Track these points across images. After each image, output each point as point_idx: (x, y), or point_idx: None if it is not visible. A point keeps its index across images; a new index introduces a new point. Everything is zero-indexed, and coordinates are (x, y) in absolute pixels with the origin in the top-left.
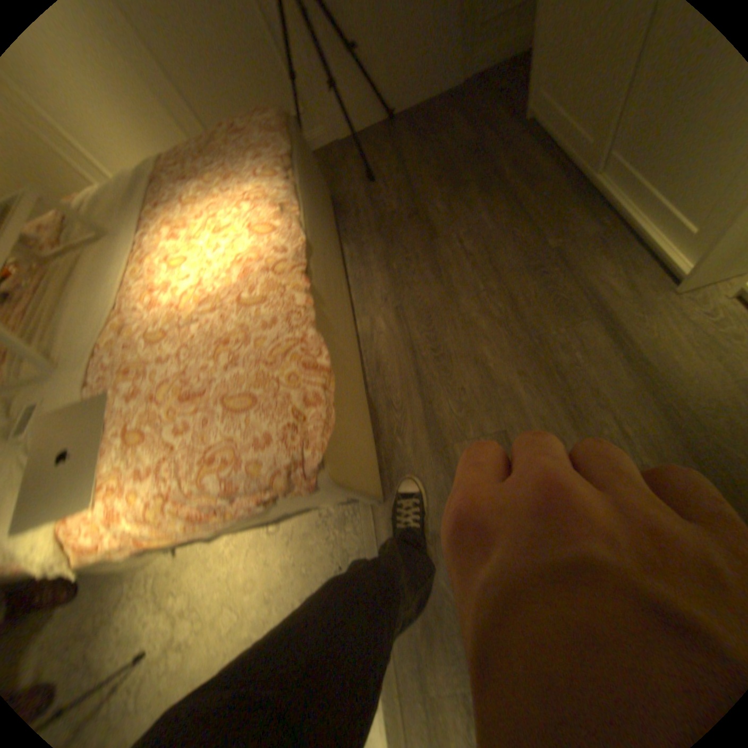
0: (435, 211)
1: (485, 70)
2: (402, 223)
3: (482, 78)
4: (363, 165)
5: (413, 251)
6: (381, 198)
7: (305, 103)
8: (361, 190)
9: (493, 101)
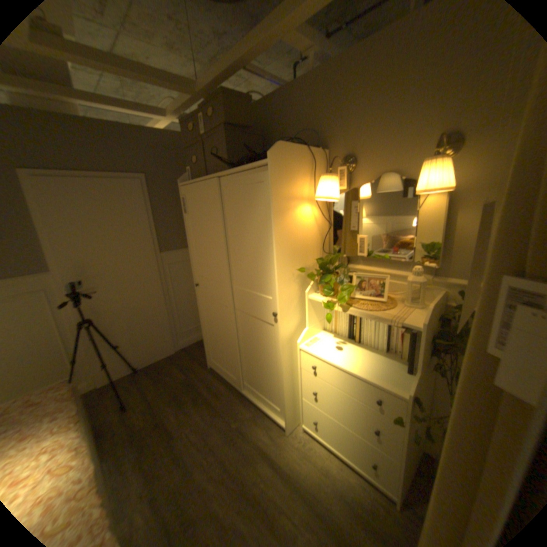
0: (168, 424)
1: (183, 348)
2: (147, 436)
3: (182, 351)
4: (114, 403)
5: (157, 454)
6: (129, 423)
7: (74, 373)
8: (114, 420)
9: (190, 361)
